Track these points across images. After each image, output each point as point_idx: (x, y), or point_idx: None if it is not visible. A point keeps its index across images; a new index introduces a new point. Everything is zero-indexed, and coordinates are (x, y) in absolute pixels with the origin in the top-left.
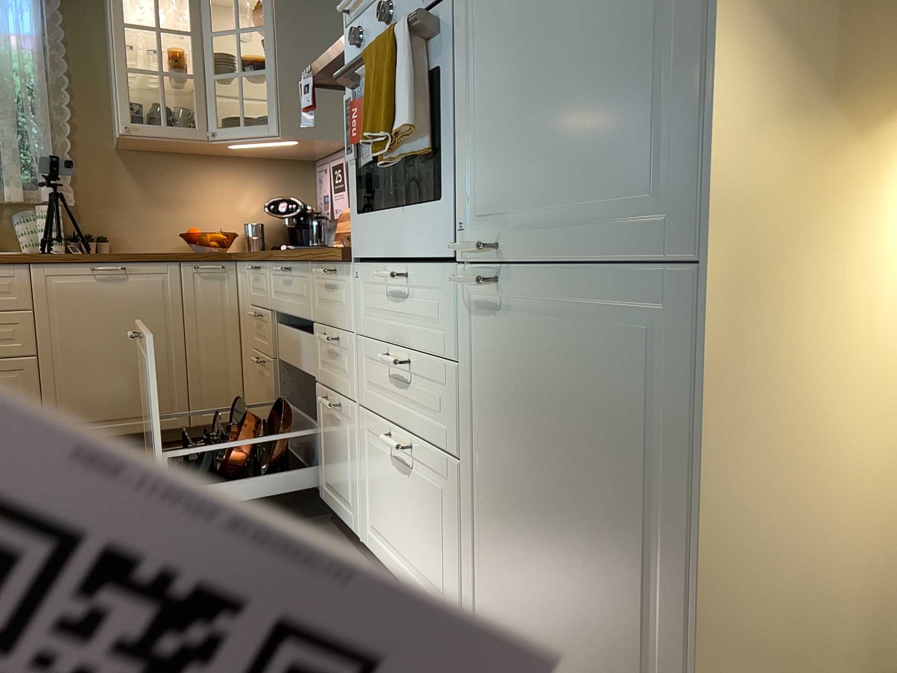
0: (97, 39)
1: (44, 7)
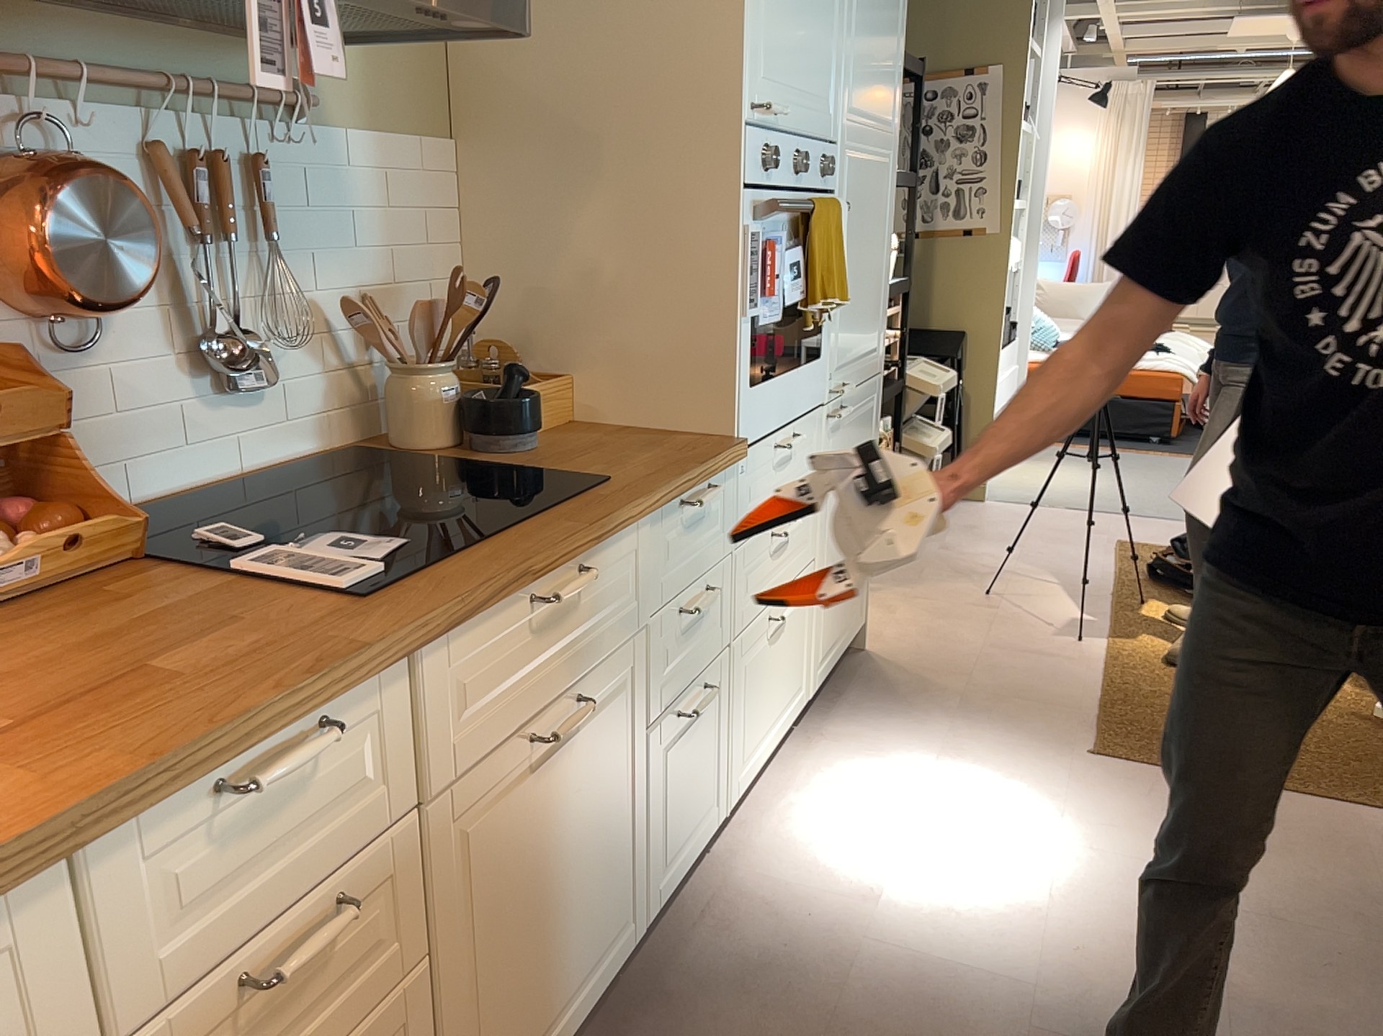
0: None
1: None
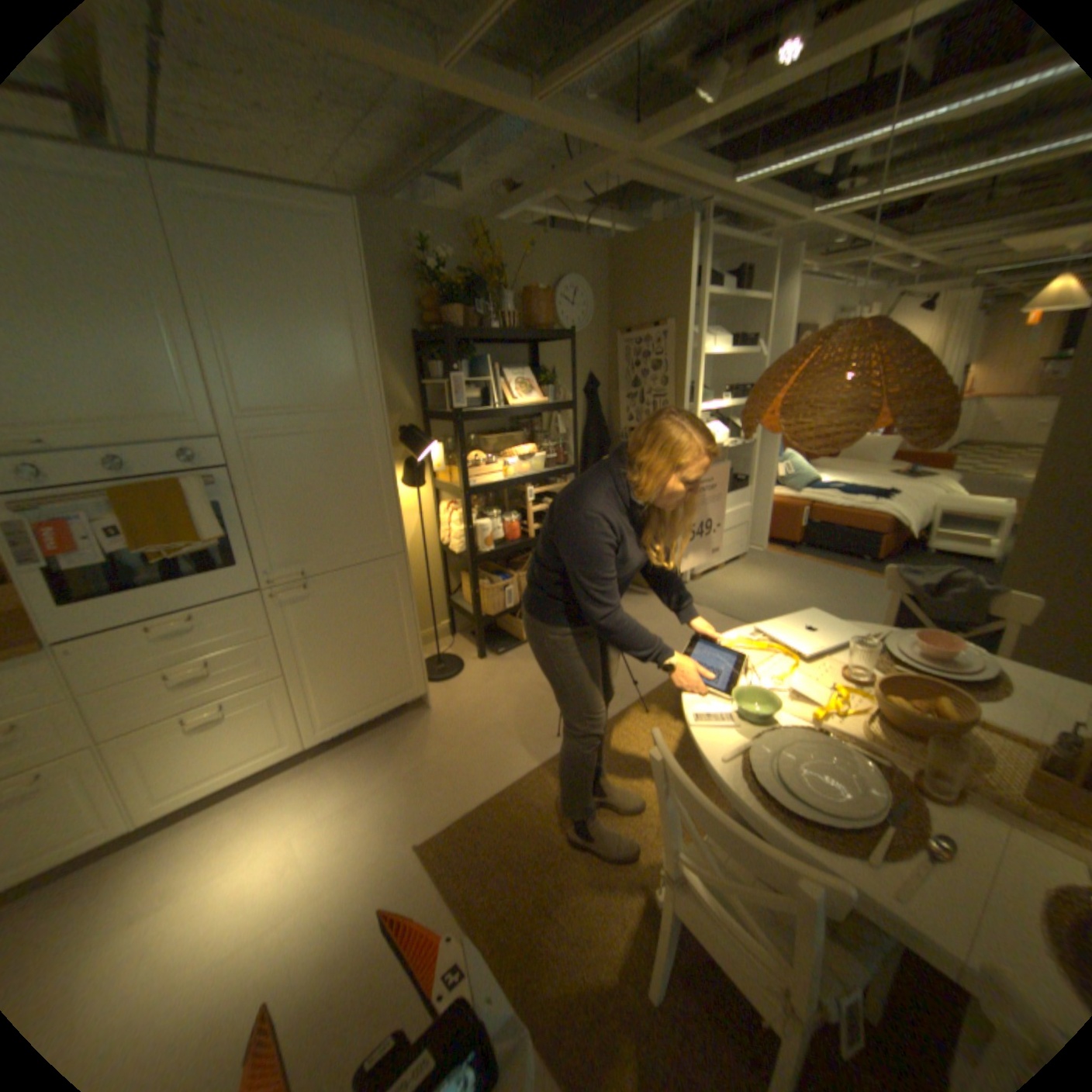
0: None
1: None
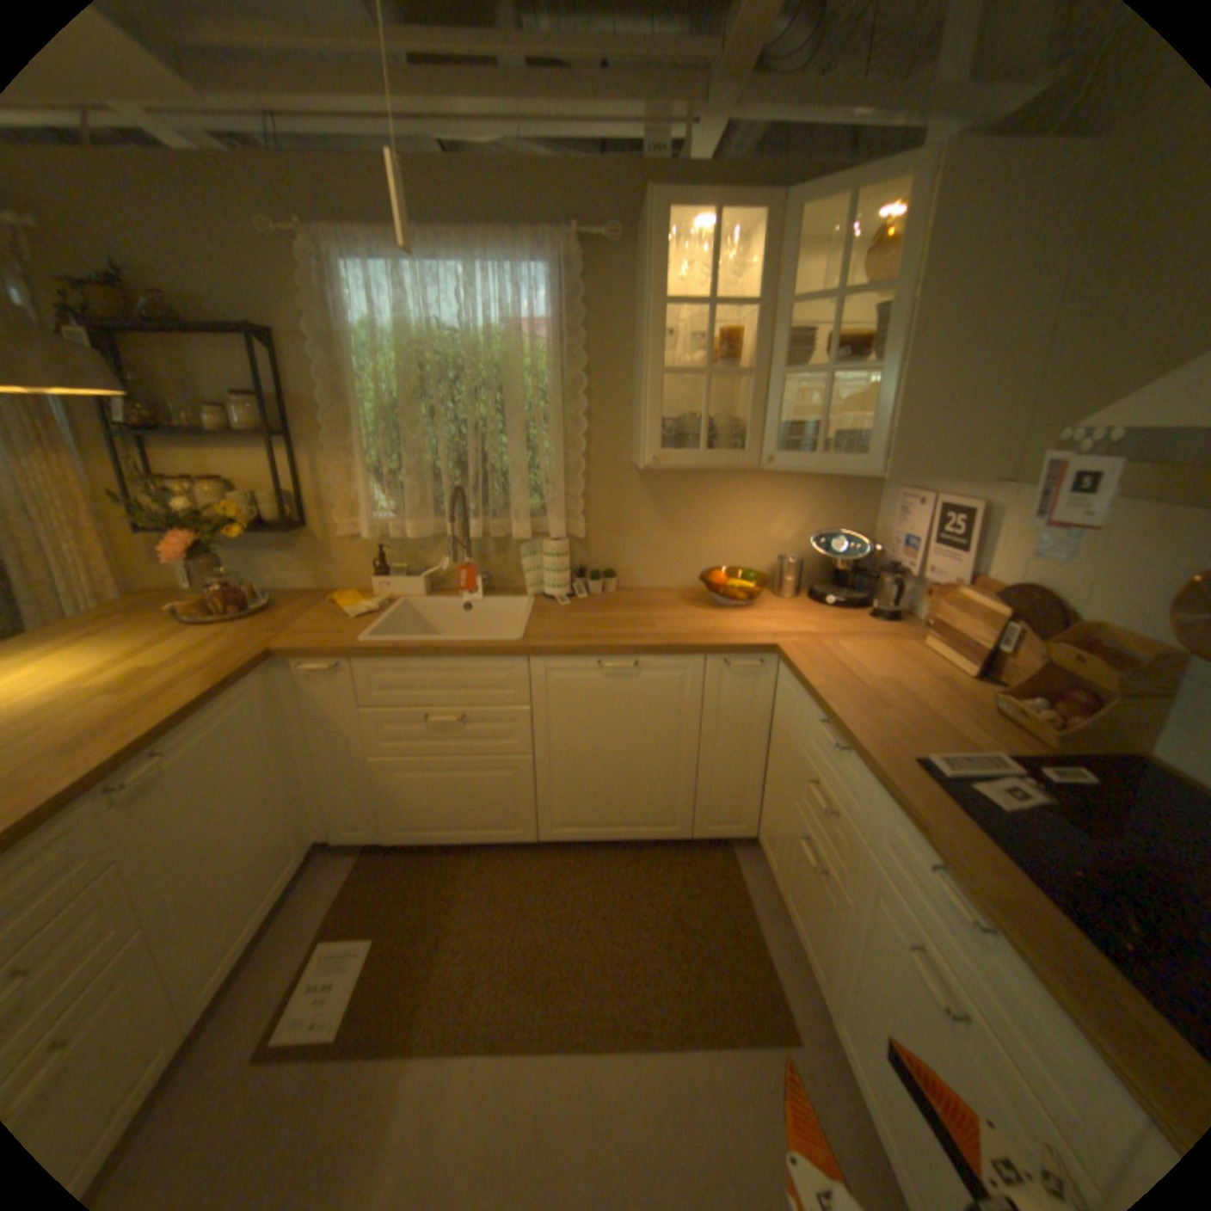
0: (624, 314)
1: (563, 277)
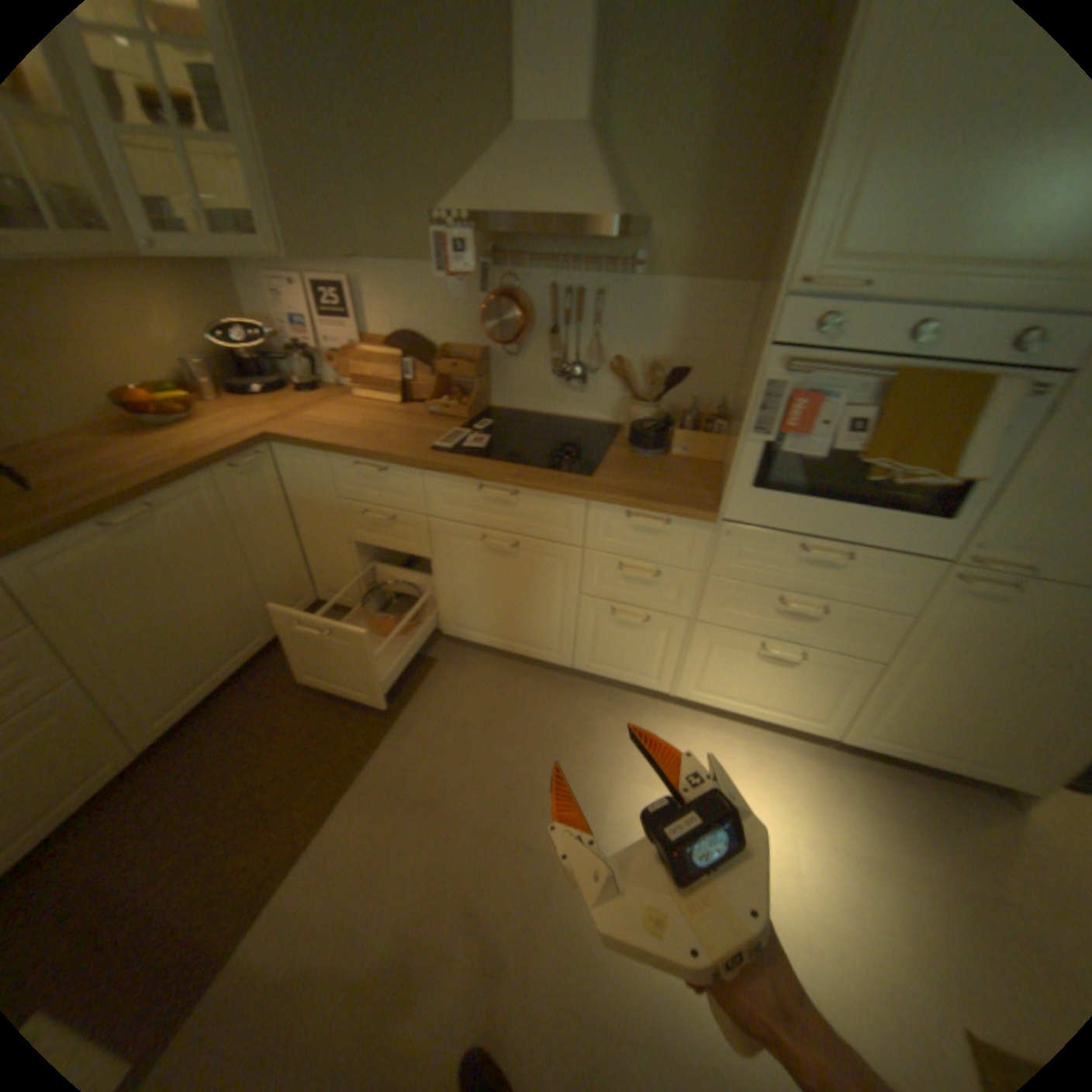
0: None
1: None
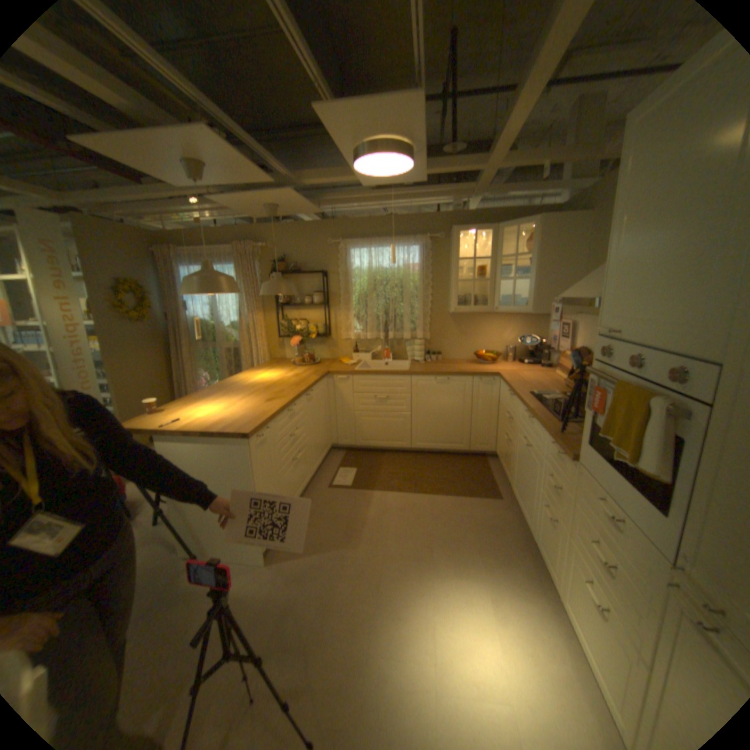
0: (445, 260)
1: (423, 251)
